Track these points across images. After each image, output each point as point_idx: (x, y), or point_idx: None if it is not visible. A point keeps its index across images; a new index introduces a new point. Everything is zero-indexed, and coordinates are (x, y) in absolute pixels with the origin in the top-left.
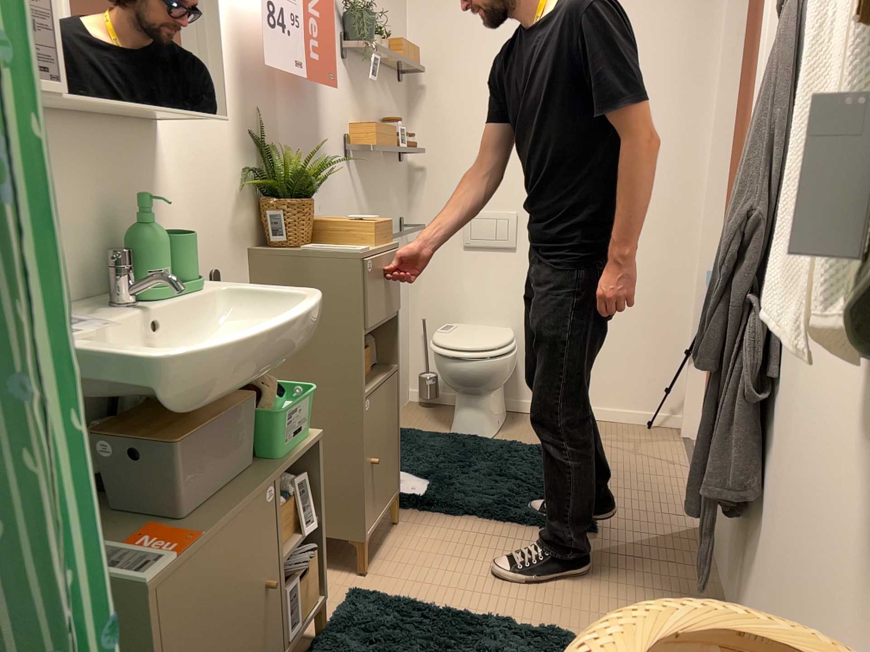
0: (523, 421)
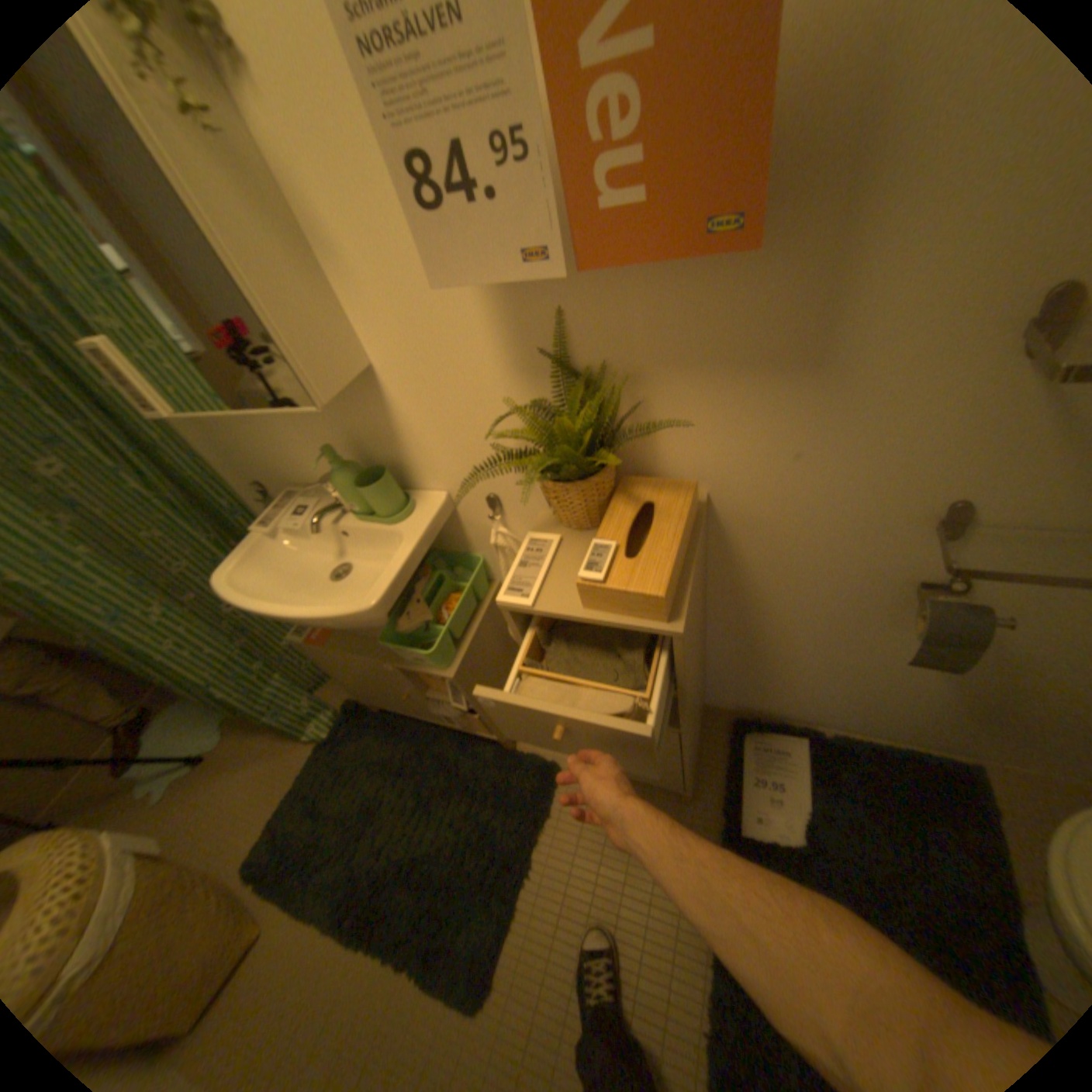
0: None
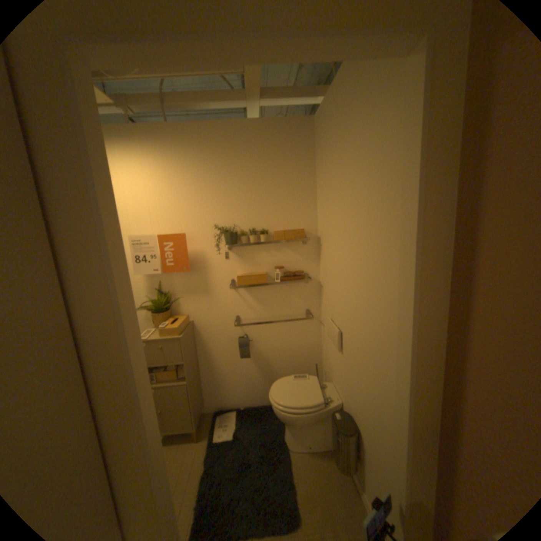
0: (332, 462)
